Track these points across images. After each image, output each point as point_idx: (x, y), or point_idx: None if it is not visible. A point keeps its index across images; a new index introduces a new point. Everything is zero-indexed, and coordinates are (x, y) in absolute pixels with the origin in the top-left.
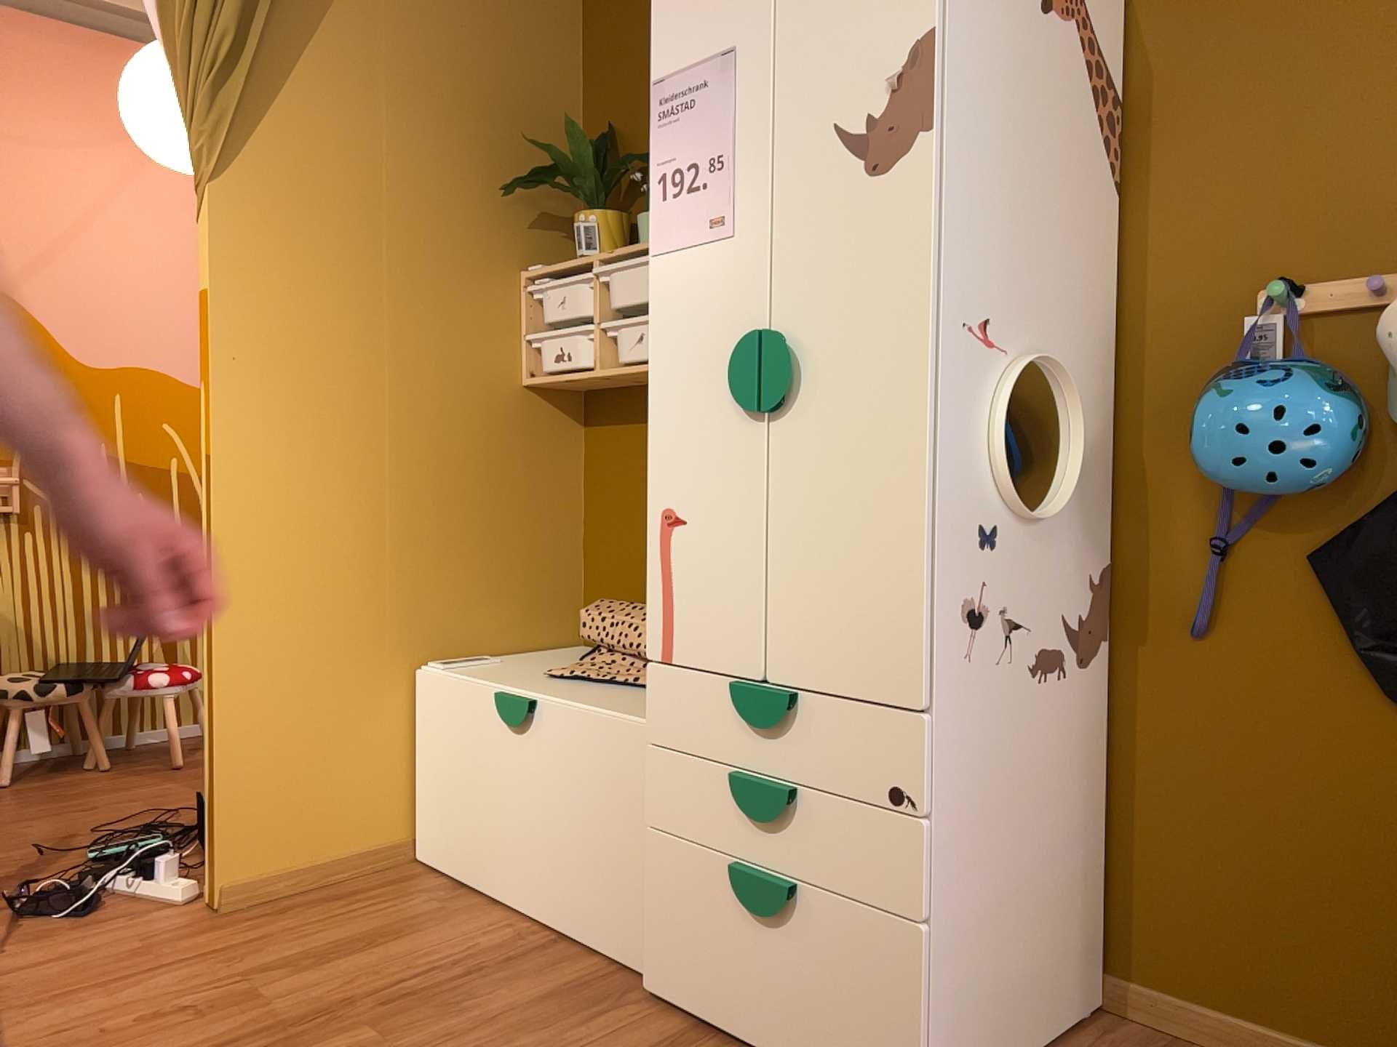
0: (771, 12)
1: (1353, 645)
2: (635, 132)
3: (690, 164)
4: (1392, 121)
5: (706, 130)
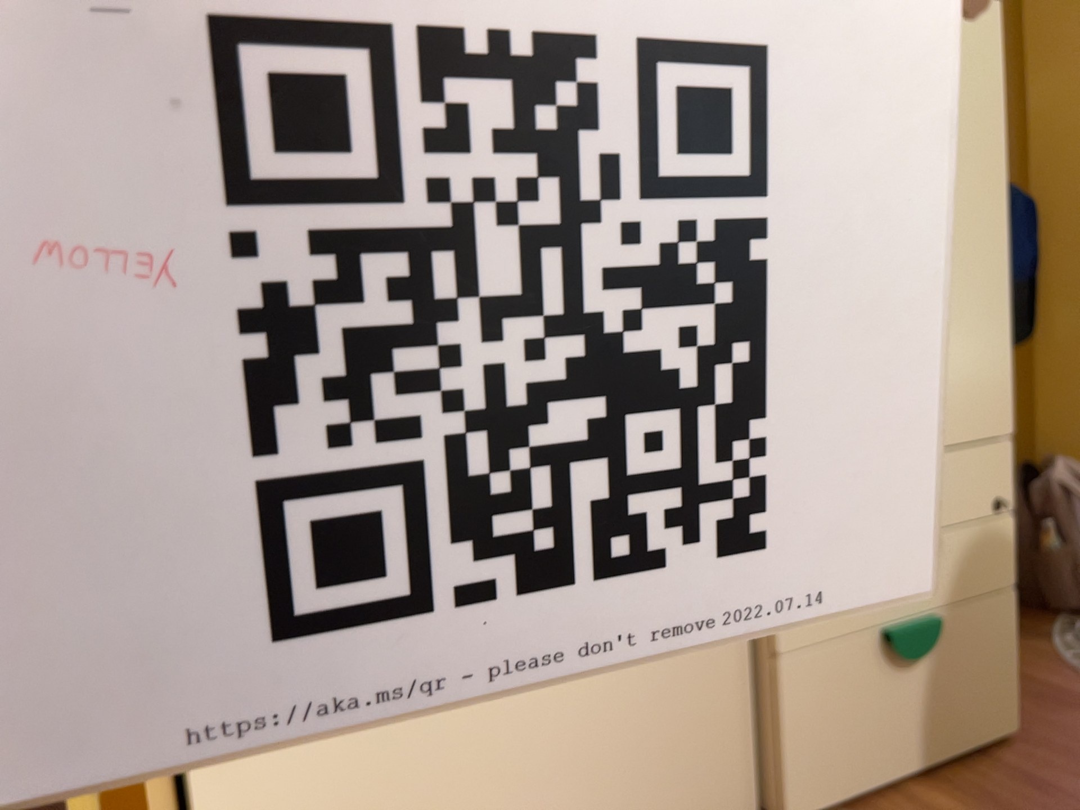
0: None
1: None
2: None
3: None
4: None
5: None
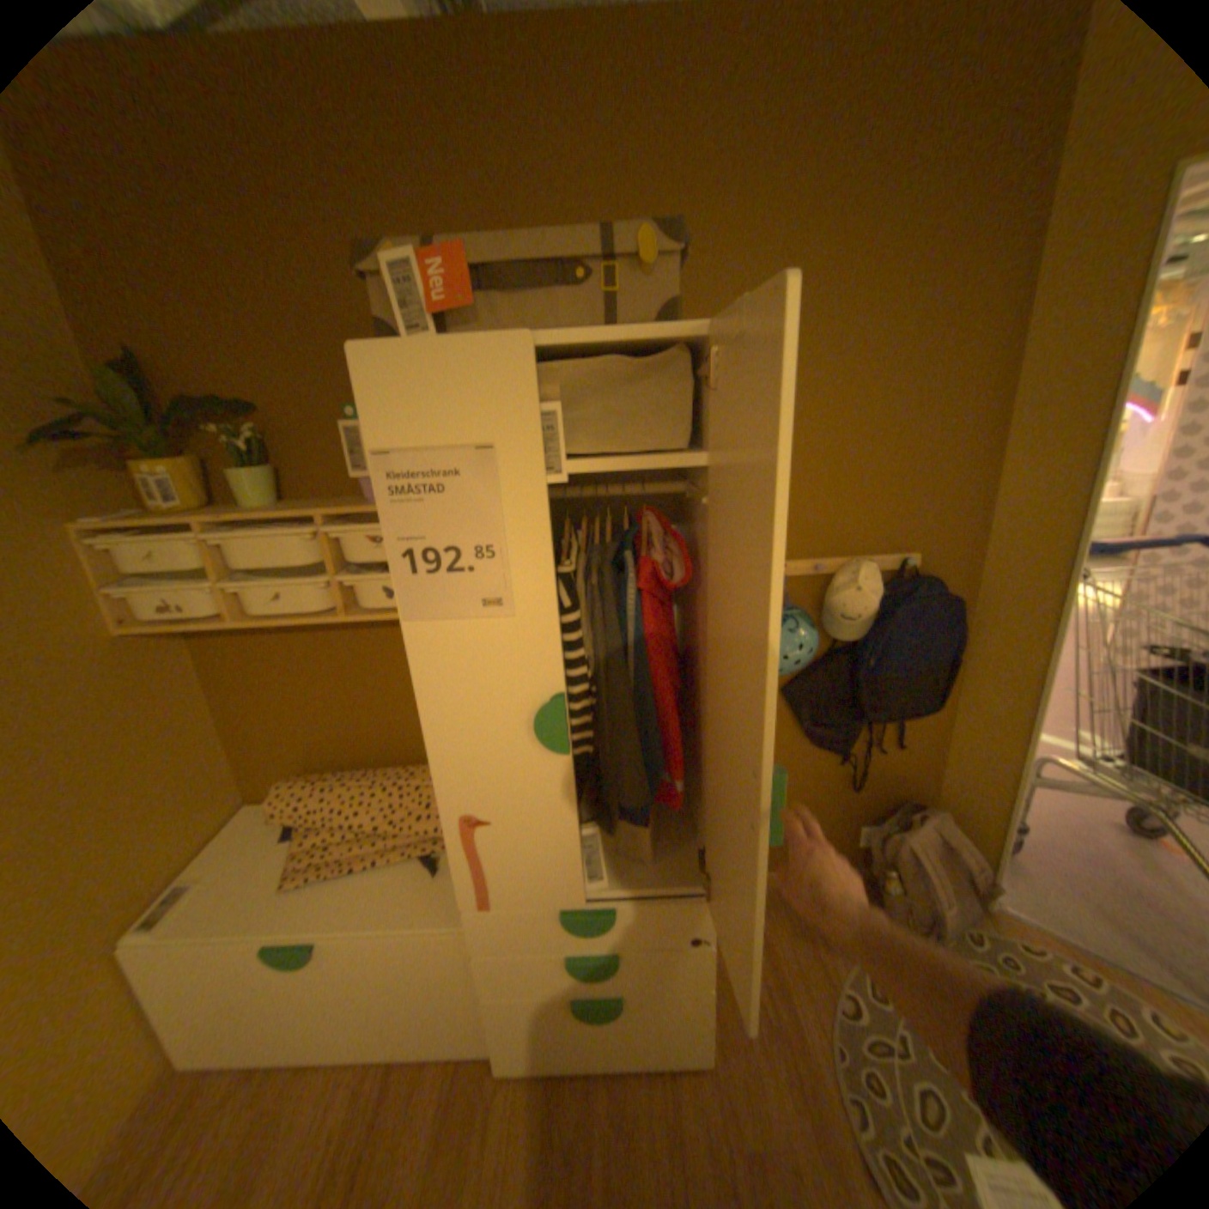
0: (537, 419)
1: (801, 727)
2: (168, 361)
3: (446, 547)
4: (824, 478)
5: (465, 517)
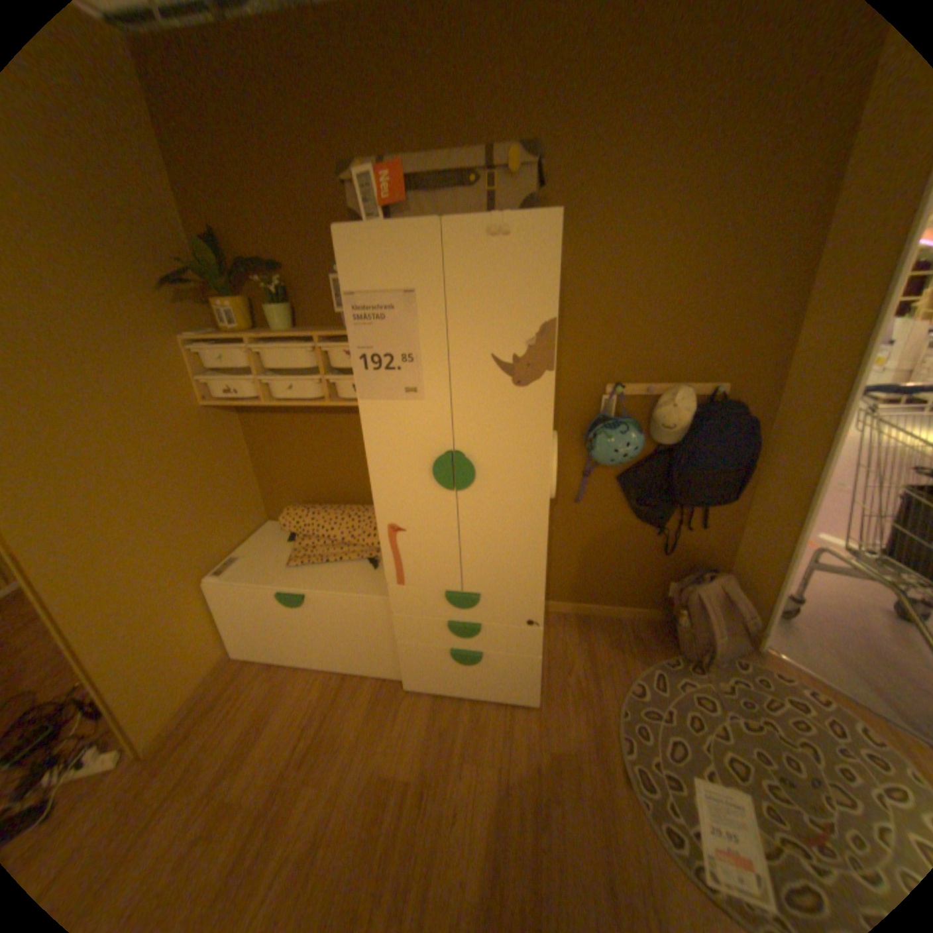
0: (440, 274)
1: (629, 505)
2: (231, 235)
3: (385, 354)
4: (659, 323)
5: (396, 336)
